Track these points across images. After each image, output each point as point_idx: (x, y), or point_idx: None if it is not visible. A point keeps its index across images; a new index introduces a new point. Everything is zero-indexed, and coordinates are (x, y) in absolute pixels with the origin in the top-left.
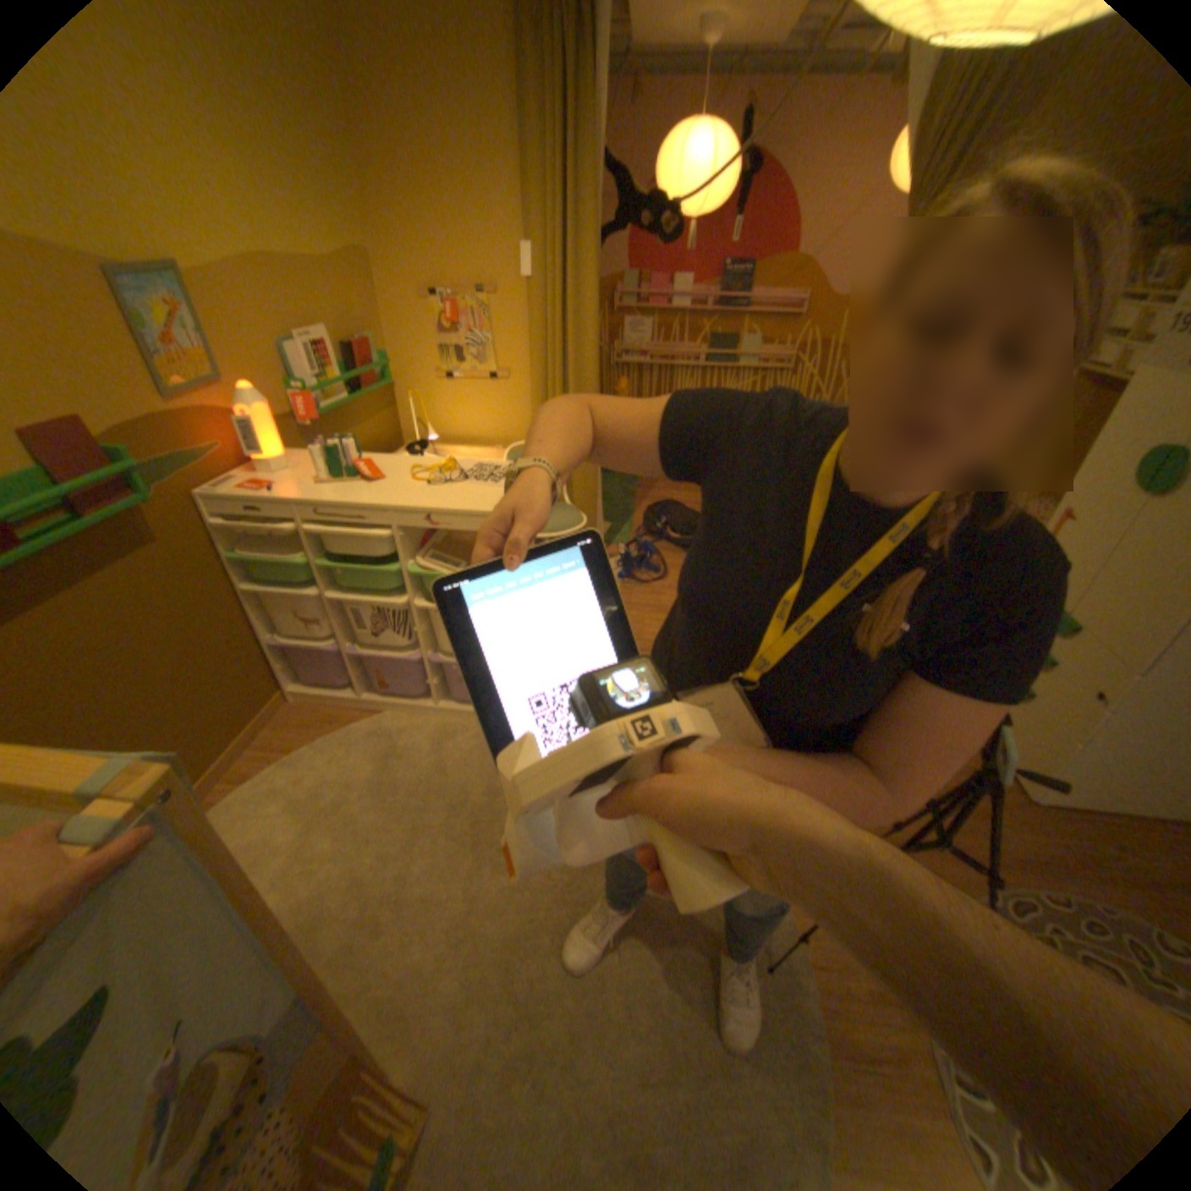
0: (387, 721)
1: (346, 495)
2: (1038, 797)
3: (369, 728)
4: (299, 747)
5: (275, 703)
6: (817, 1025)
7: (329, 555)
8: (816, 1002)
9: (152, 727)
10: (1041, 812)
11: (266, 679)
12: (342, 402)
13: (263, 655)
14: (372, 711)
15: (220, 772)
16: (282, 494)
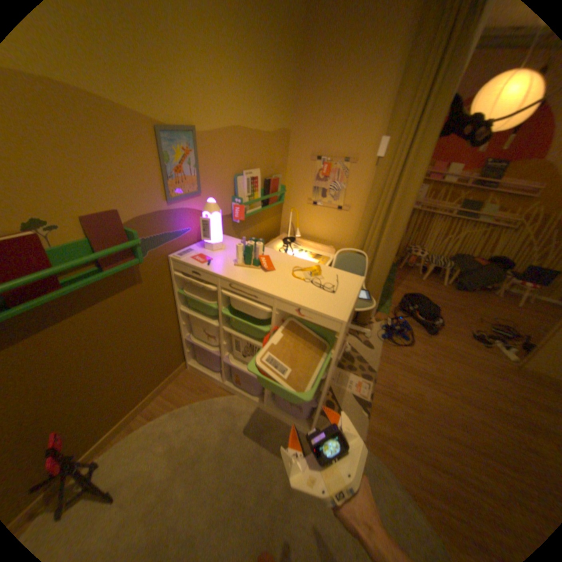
0: (235, 403)
1: (251, 279)
2: None
3: (224, 405)
4: (185, 405)
5: (181, 369)
6: None
7: (230, 306)
8: None
9: (112, 386)
10: None
11: (180, 356)
12: (258, 211)
13: (182, 343)
14: (228, 392)
15: (142, 408)
16: (215, 269)
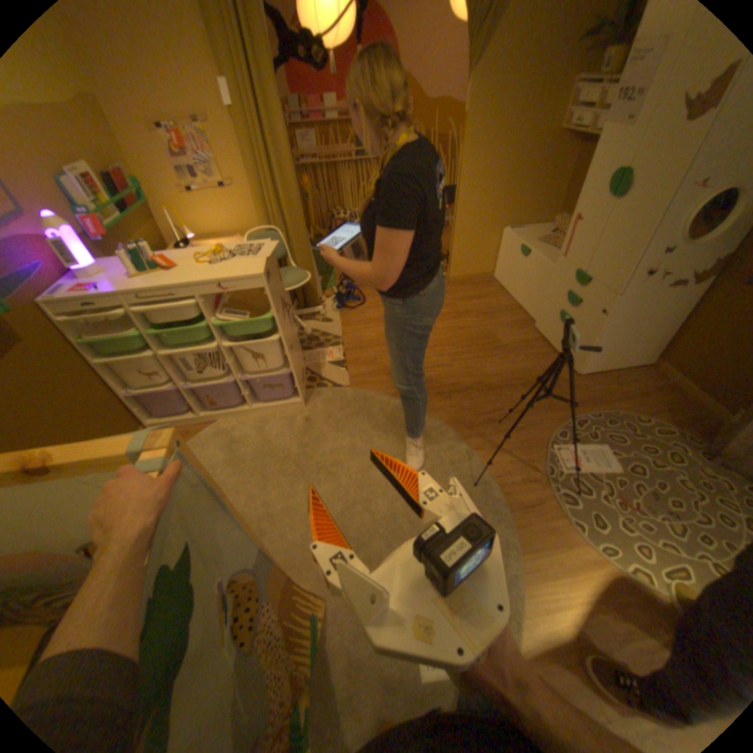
0: (221, 425)
1: (155, 282)
2: (580, 371)
3: (211, 432)
4: None
5: None
6: (501, 501)
7: (152, 326)
8: (498, 491)
9: None
10: (582, 378)
11: (129, 420)
12: (117, 219)
13: (122, 405)
14: (208, 422)
15: None
16: (106, 289)
